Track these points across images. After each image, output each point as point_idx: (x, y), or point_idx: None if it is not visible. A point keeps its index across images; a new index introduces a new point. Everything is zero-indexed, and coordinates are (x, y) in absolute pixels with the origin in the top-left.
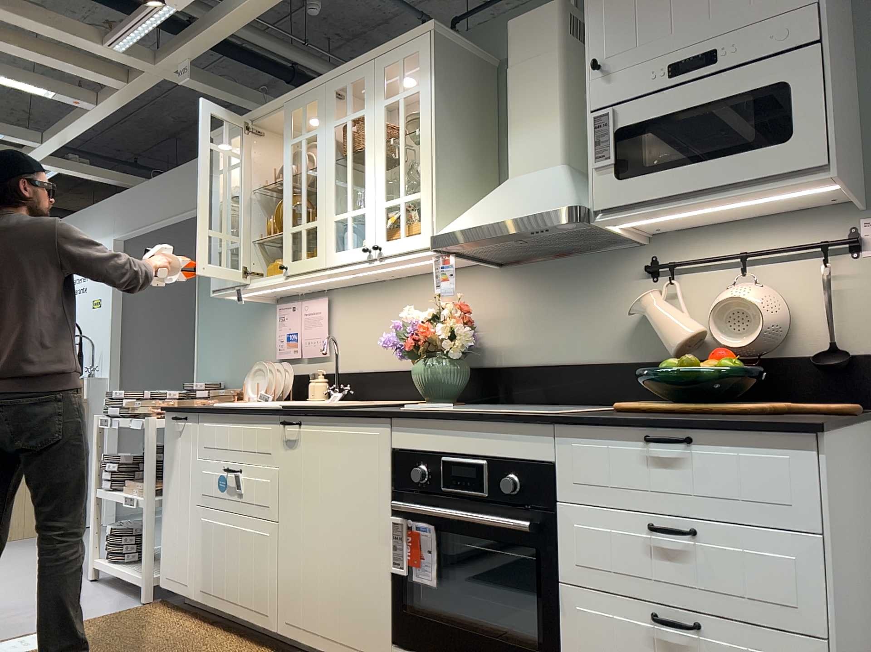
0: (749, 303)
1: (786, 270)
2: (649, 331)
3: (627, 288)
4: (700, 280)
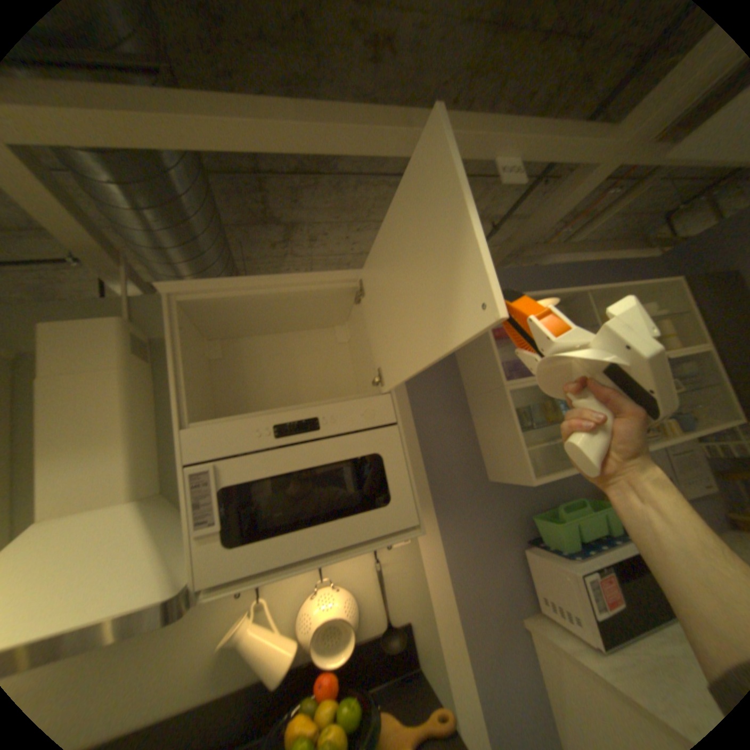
0: (339, 619)
1: (348, 567)
2: (233, 654)
3: (205, 613)
4: (281, 588)
